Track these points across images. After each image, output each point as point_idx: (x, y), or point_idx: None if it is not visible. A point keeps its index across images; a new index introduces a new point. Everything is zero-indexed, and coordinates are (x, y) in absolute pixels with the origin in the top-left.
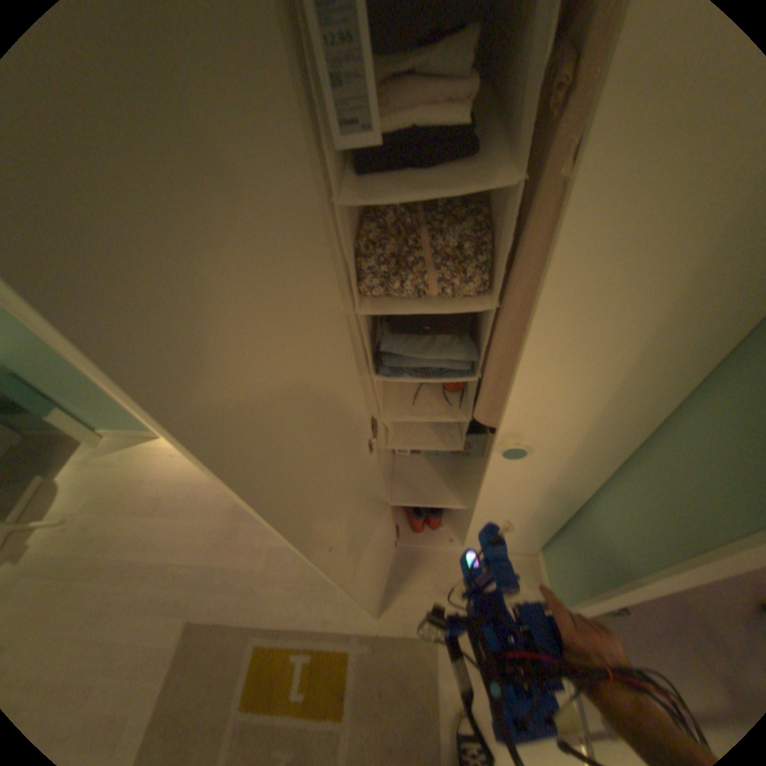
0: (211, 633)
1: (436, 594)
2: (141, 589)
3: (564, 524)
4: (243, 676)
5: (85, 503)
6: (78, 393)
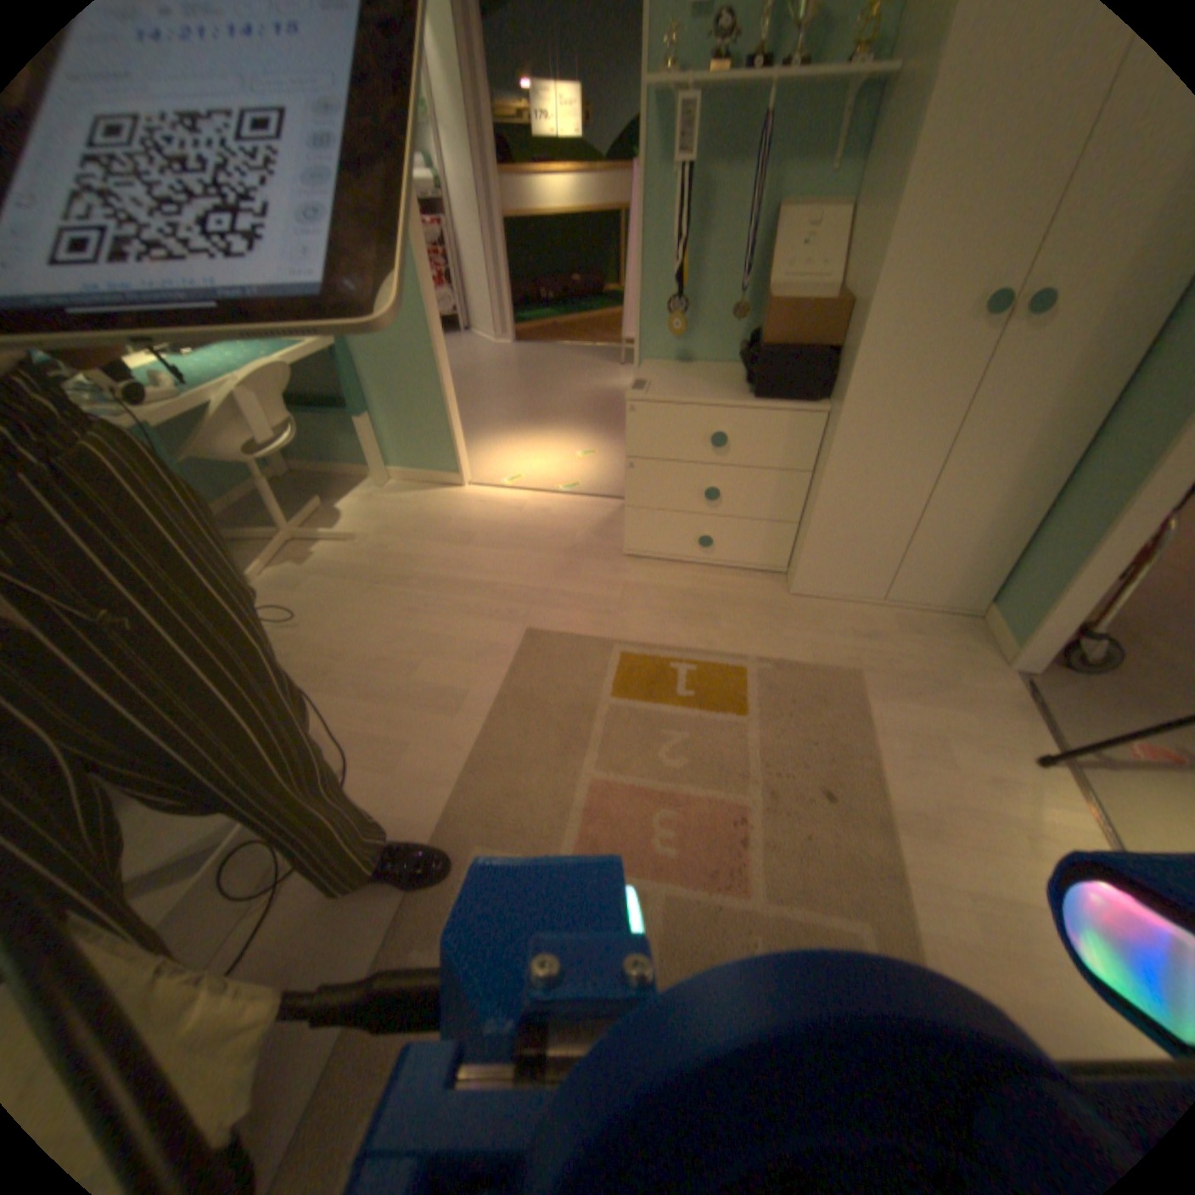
0: (562, 637)
1: (853, 636)
2: (464, 598)
3: (1043, 521)
4: (611, 672)
5: (378, 527)
6: (405, 393)
